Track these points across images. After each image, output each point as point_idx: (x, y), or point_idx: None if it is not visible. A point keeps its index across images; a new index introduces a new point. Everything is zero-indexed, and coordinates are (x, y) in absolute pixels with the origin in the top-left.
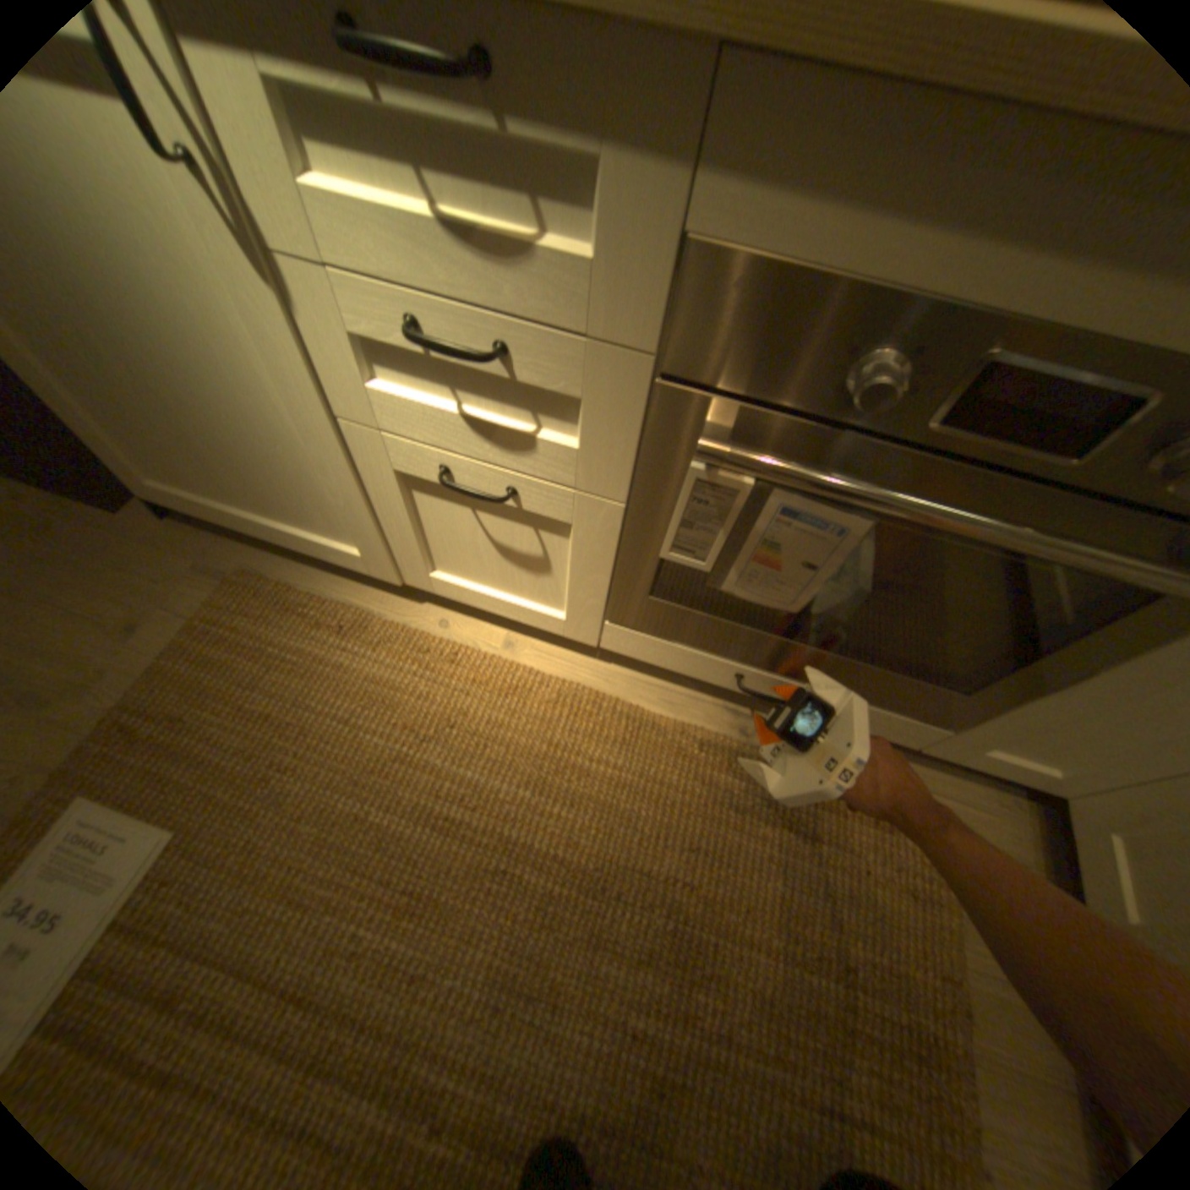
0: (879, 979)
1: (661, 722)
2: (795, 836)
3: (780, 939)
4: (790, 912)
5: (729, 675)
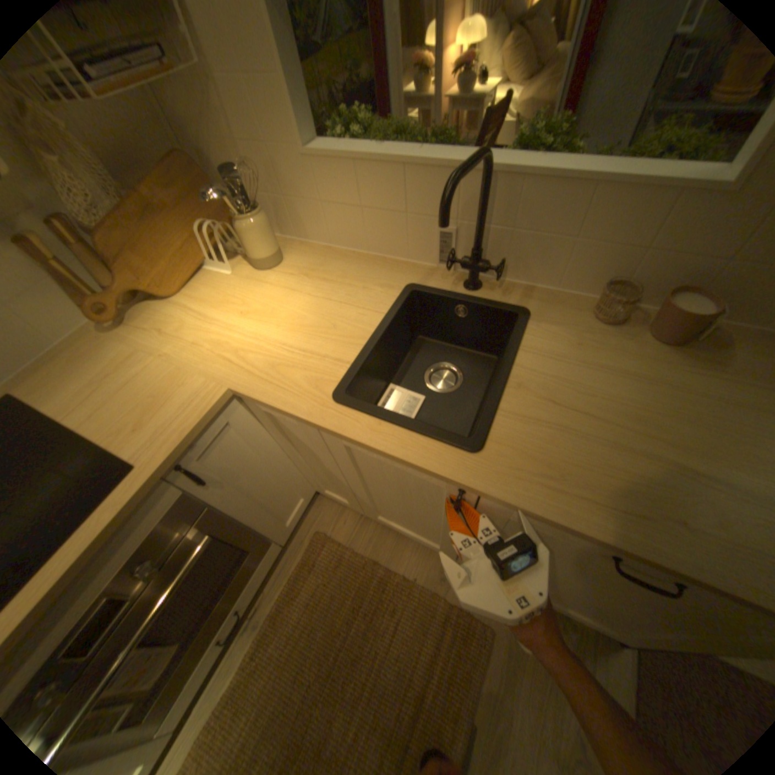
0: (357, 598)
1: (232, 683)
2: (302, 618)
3: (335, 643)
4: (327, 633)
5: (214, 647)
